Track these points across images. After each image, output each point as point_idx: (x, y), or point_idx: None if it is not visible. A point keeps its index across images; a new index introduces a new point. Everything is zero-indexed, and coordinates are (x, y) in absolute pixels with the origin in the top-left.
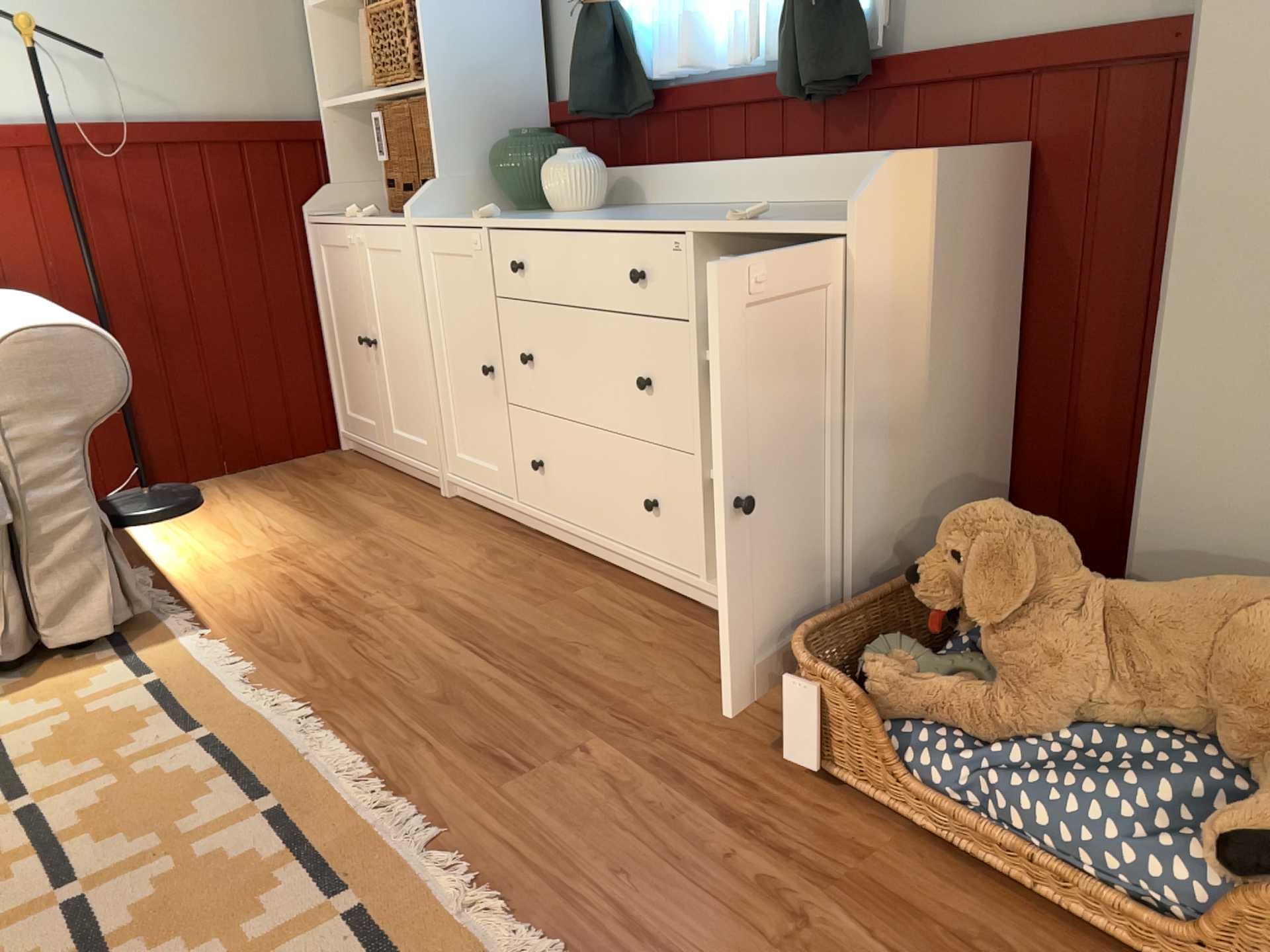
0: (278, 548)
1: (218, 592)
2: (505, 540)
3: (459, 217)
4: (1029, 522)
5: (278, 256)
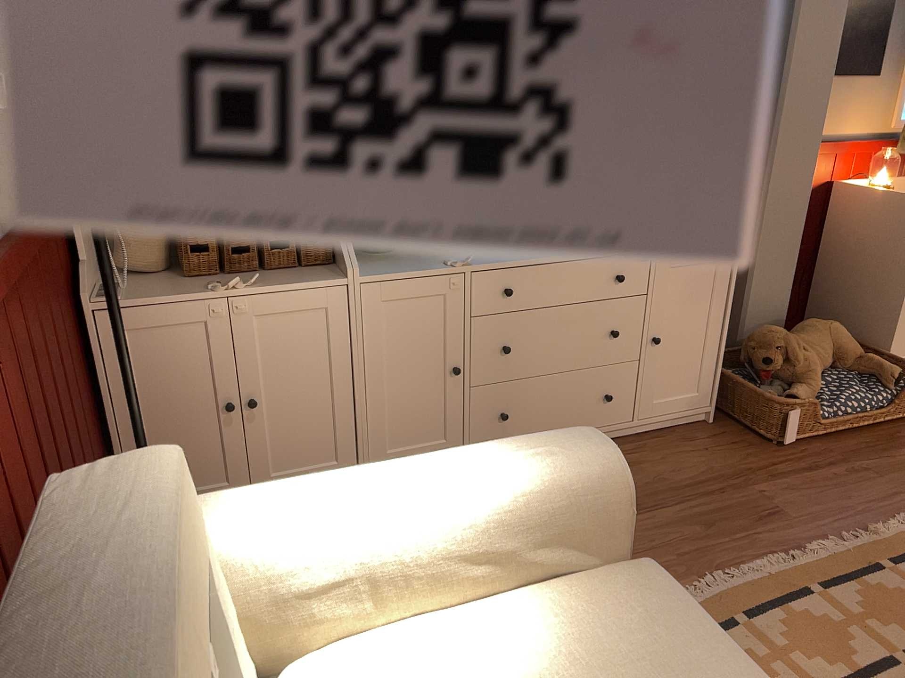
0: None
1: None
2: None
3: (376, 267)
4: (780, 329)
5: (76, 358)
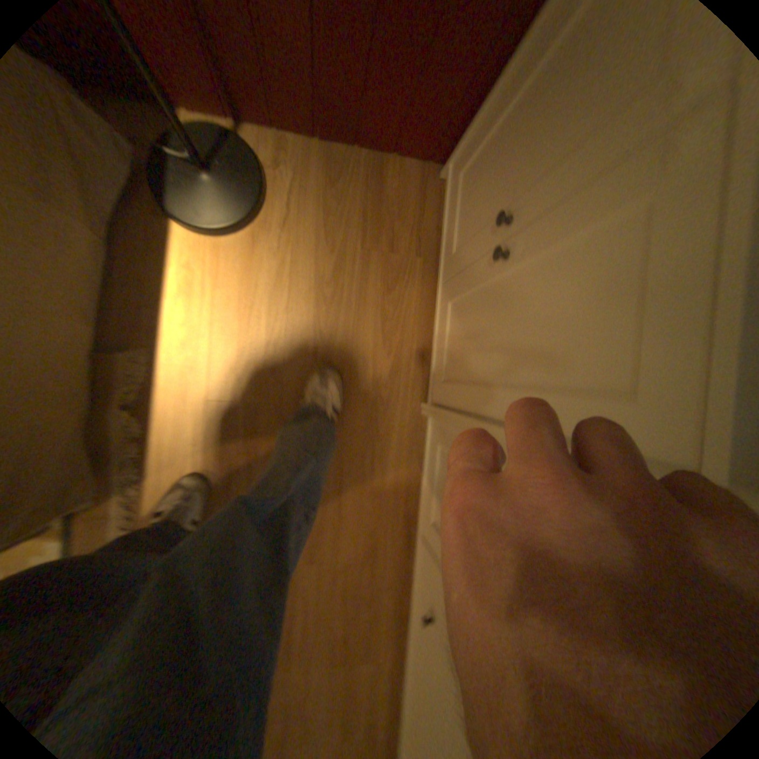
0: (259, 406)
1: (178, 461)
2: (394, 540)
3: None
4: None
5: None
